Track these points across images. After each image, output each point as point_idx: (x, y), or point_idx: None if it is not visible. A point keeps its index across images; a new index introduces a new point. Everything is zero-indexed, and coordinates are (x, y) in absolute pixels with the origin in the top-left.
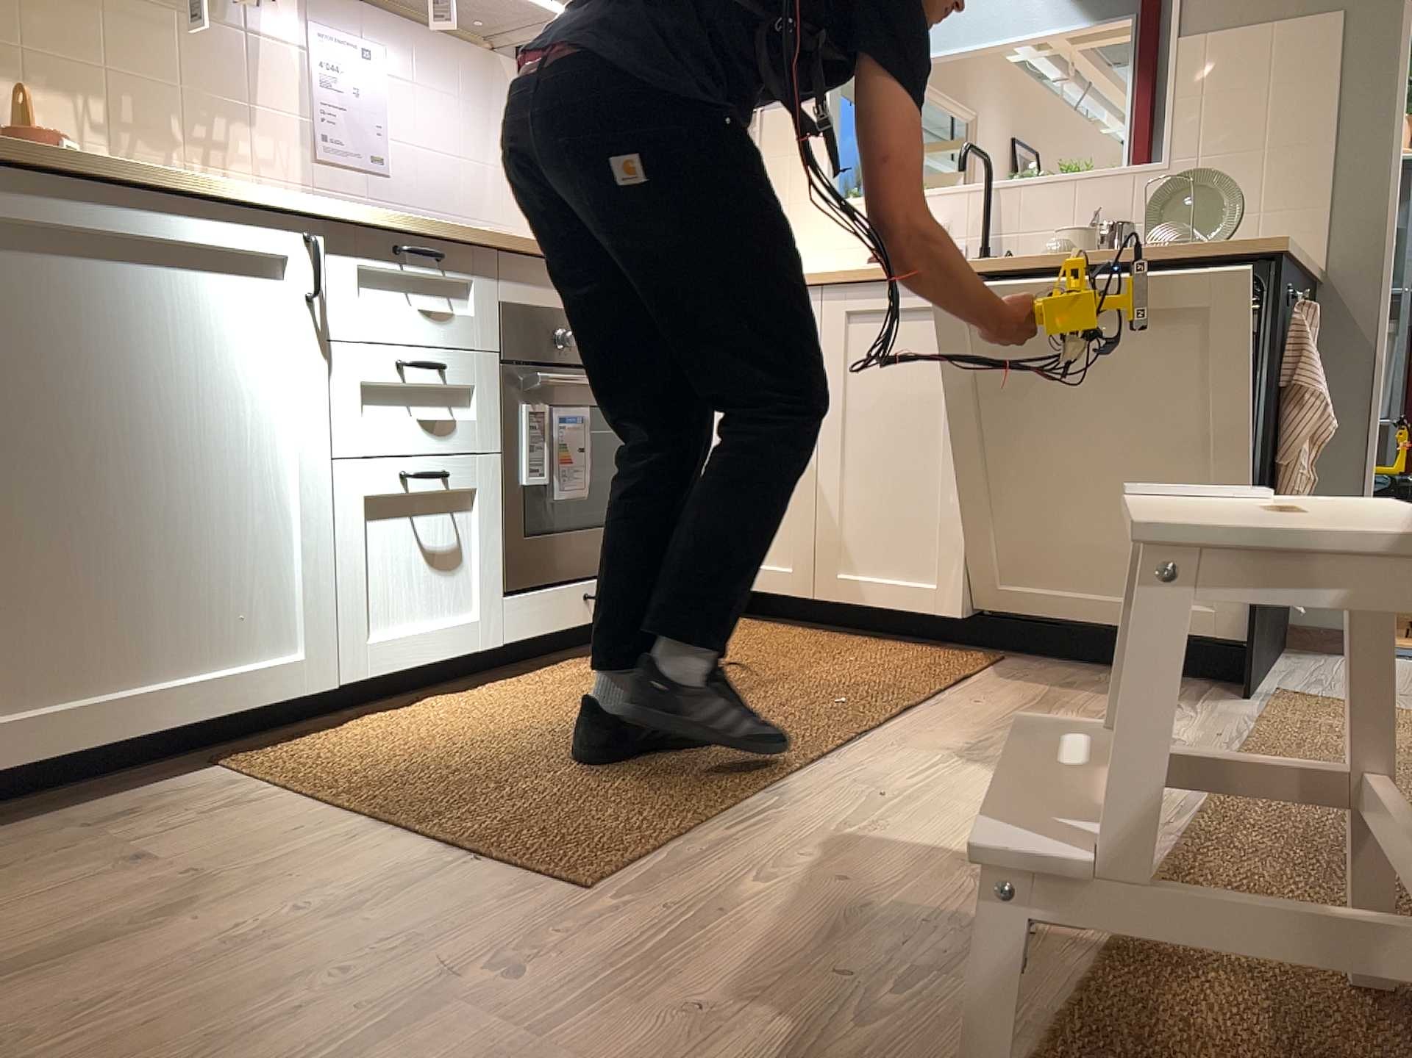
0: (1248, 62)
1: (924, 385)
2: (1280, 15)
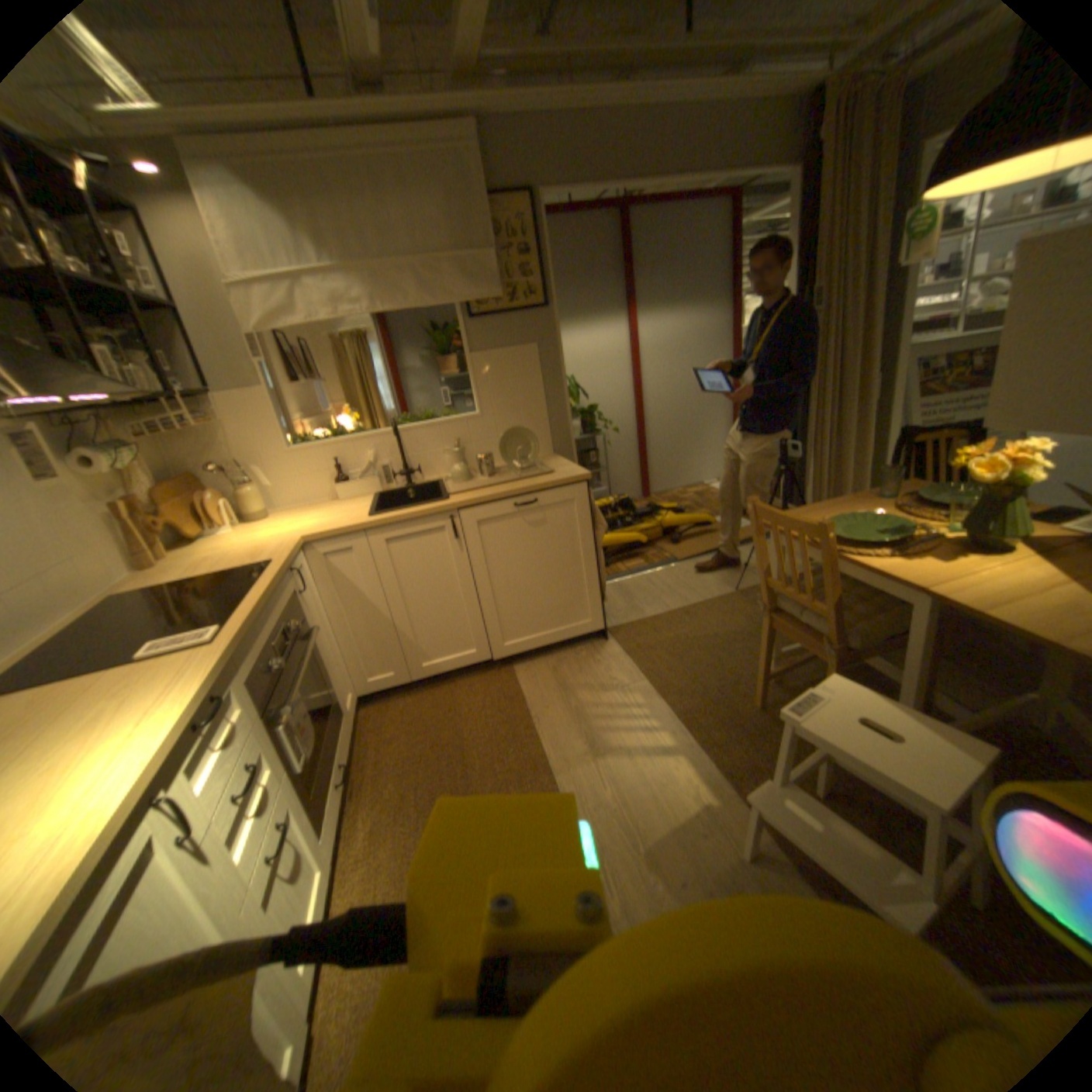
0: (506, 361)
1: (442, 563)
2: (514, 338)
